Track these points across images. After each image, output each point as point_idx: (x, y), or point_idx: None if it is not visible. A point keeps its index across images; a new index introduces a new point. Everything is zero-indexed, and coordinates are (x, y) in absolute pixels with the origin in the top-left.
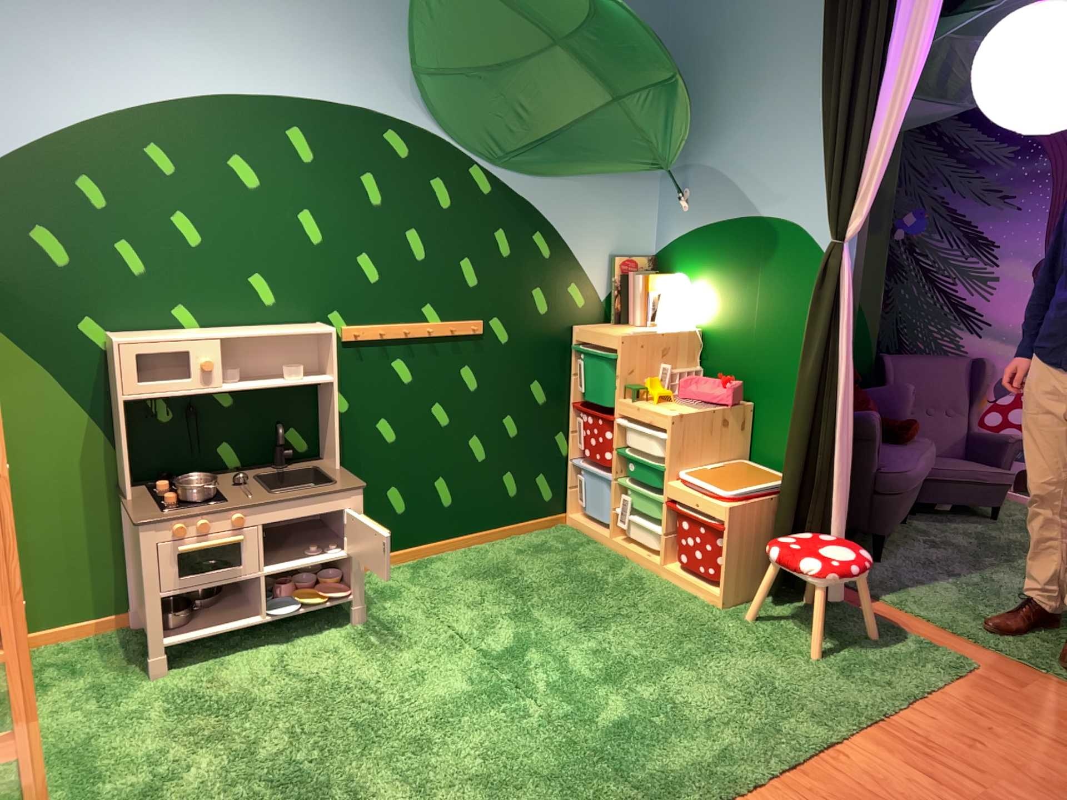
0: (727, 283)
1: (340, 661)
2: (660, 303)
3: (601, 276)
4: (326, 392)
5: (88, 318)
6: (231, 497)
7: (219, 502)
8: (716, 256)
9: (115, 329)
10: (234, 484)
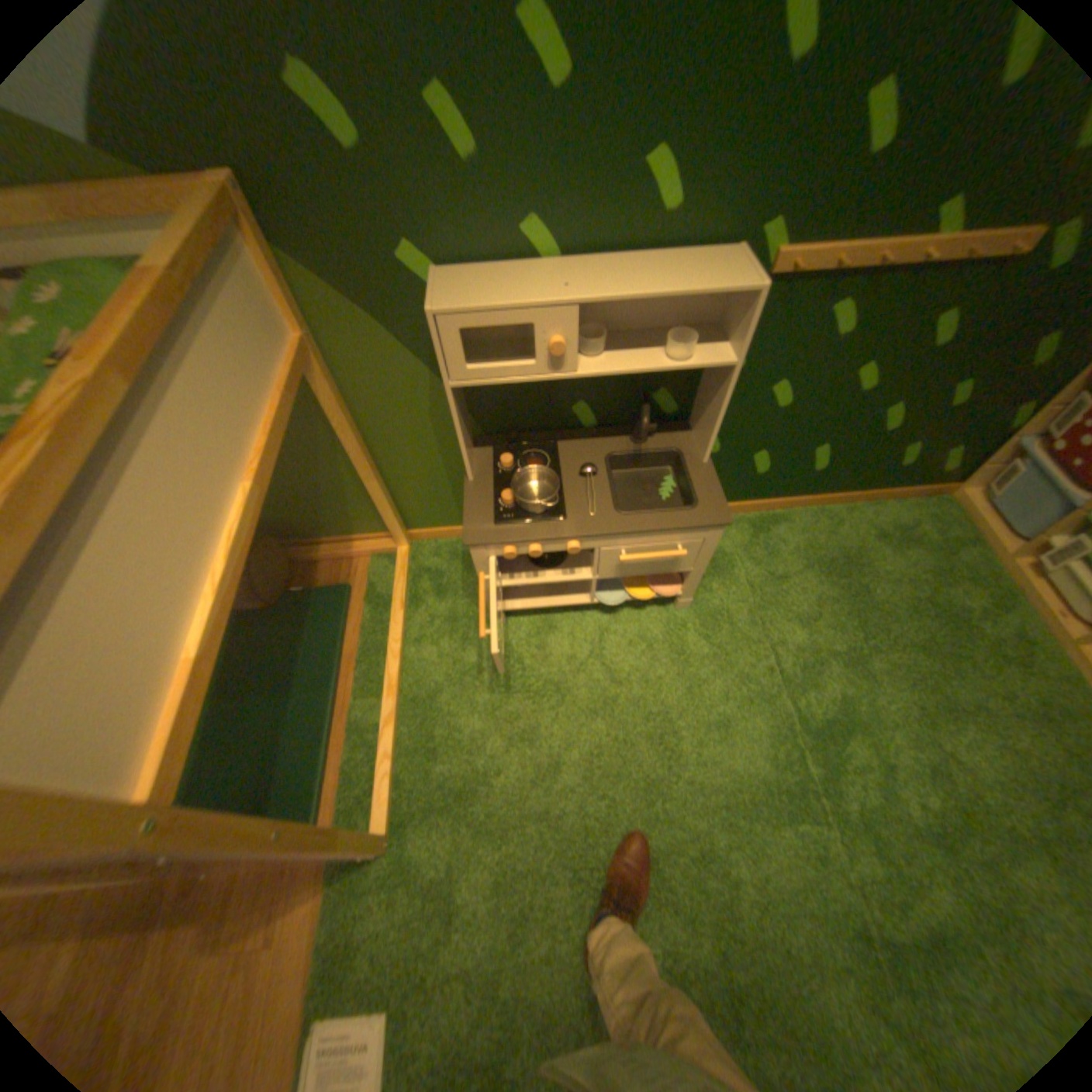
0: None
1: (652, 663)
2: None
3: None
4: (721, 366)
5: (402, 242)
6: (571, 509)
7: (557, 521)
8: None
9: (442, 260)
10: (581, 476)
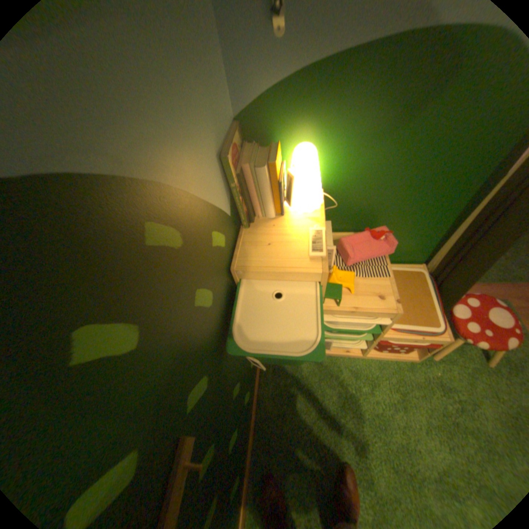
0: (358, 137)
1: None
2: (293, 187)
3: (223, 190)
4: None
5: None
6: None
7: None
8: (342, 106)
9: None
10: None
